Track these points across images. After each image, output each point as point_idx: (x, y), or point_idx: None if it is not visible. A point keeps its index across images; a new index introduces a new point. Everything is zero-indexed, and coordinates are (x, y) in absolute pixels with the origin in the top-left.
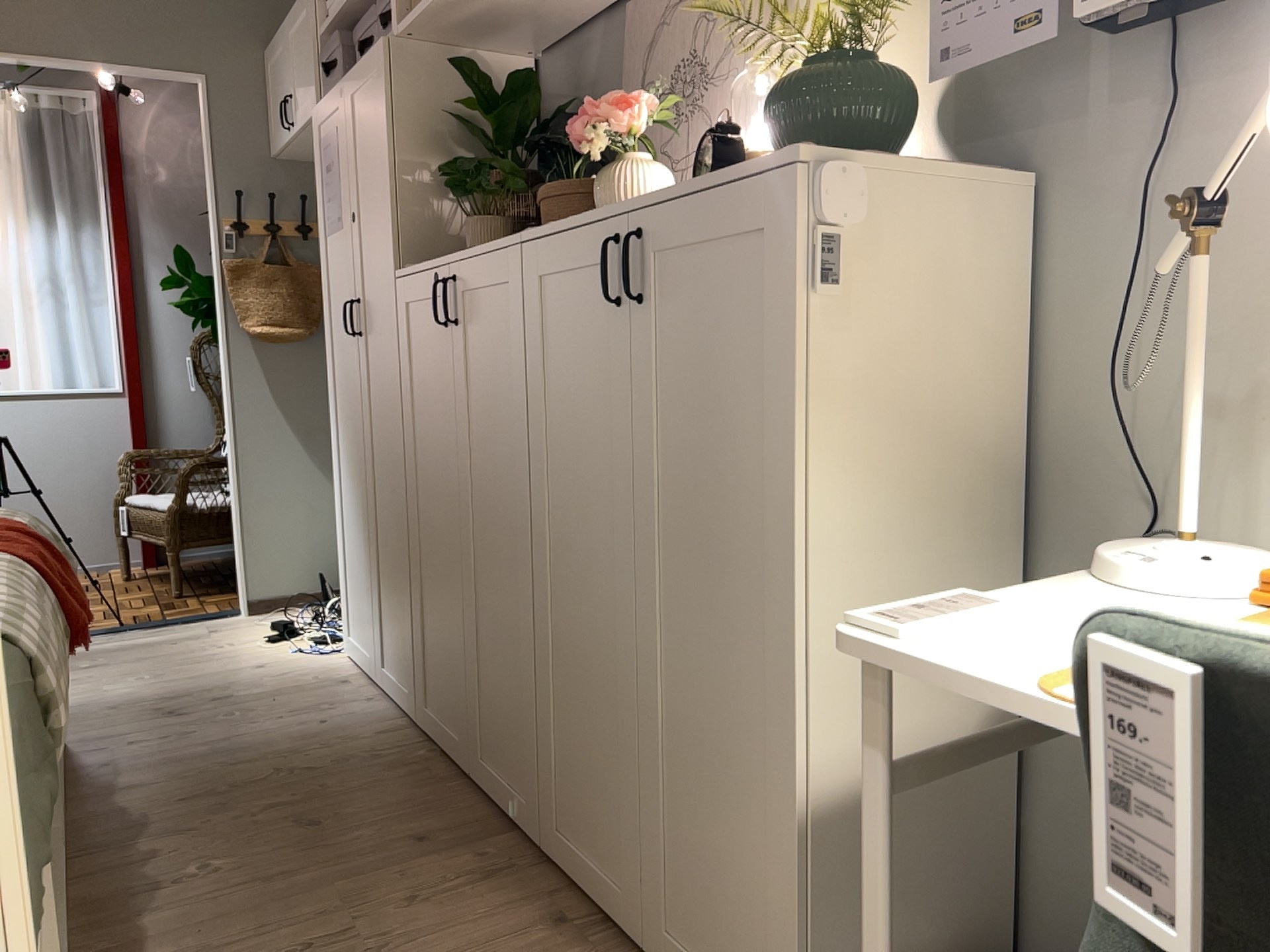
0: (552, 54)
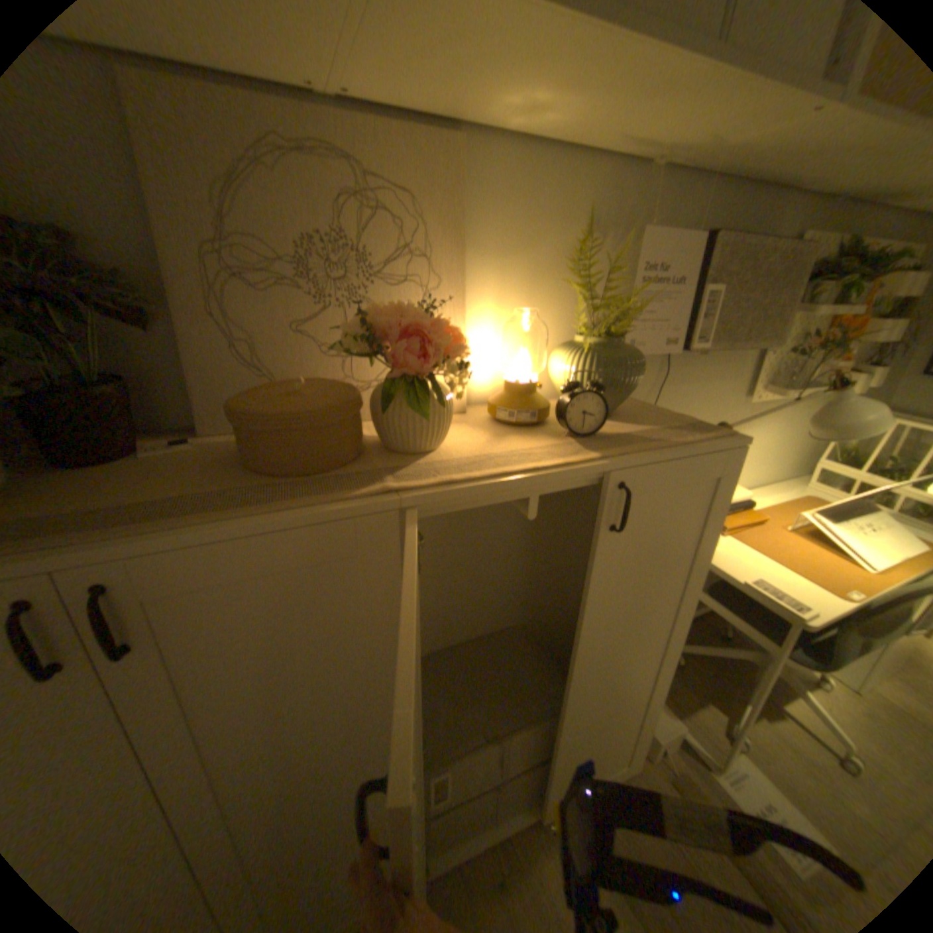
0: None
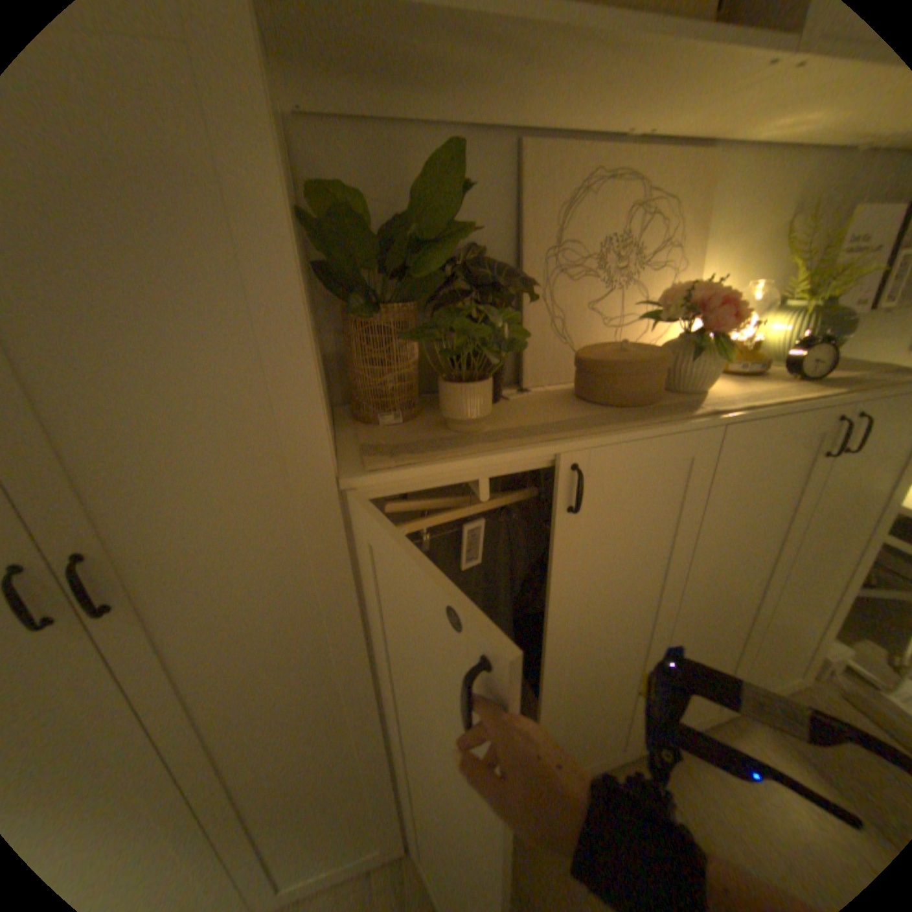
0: (329, 125)
